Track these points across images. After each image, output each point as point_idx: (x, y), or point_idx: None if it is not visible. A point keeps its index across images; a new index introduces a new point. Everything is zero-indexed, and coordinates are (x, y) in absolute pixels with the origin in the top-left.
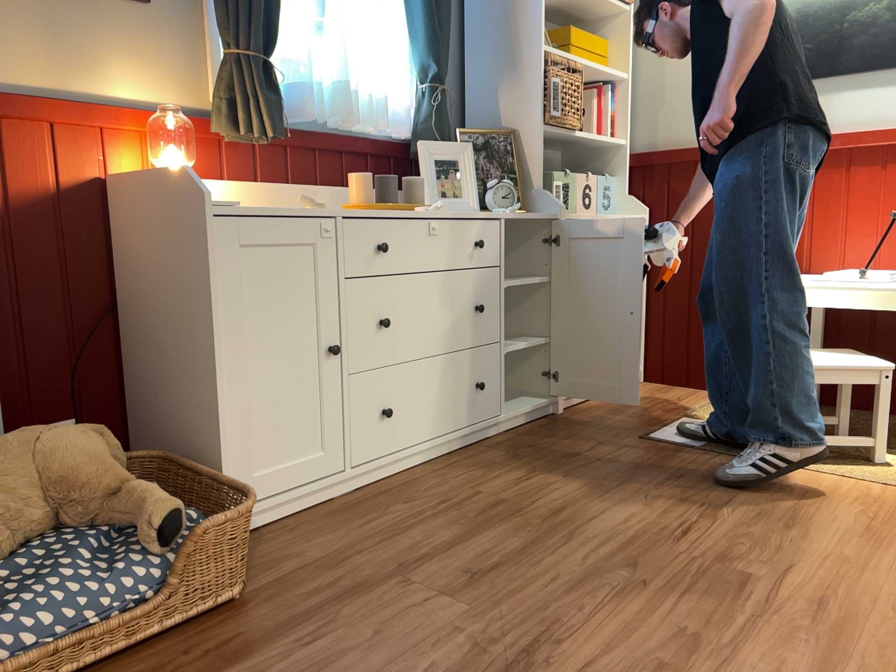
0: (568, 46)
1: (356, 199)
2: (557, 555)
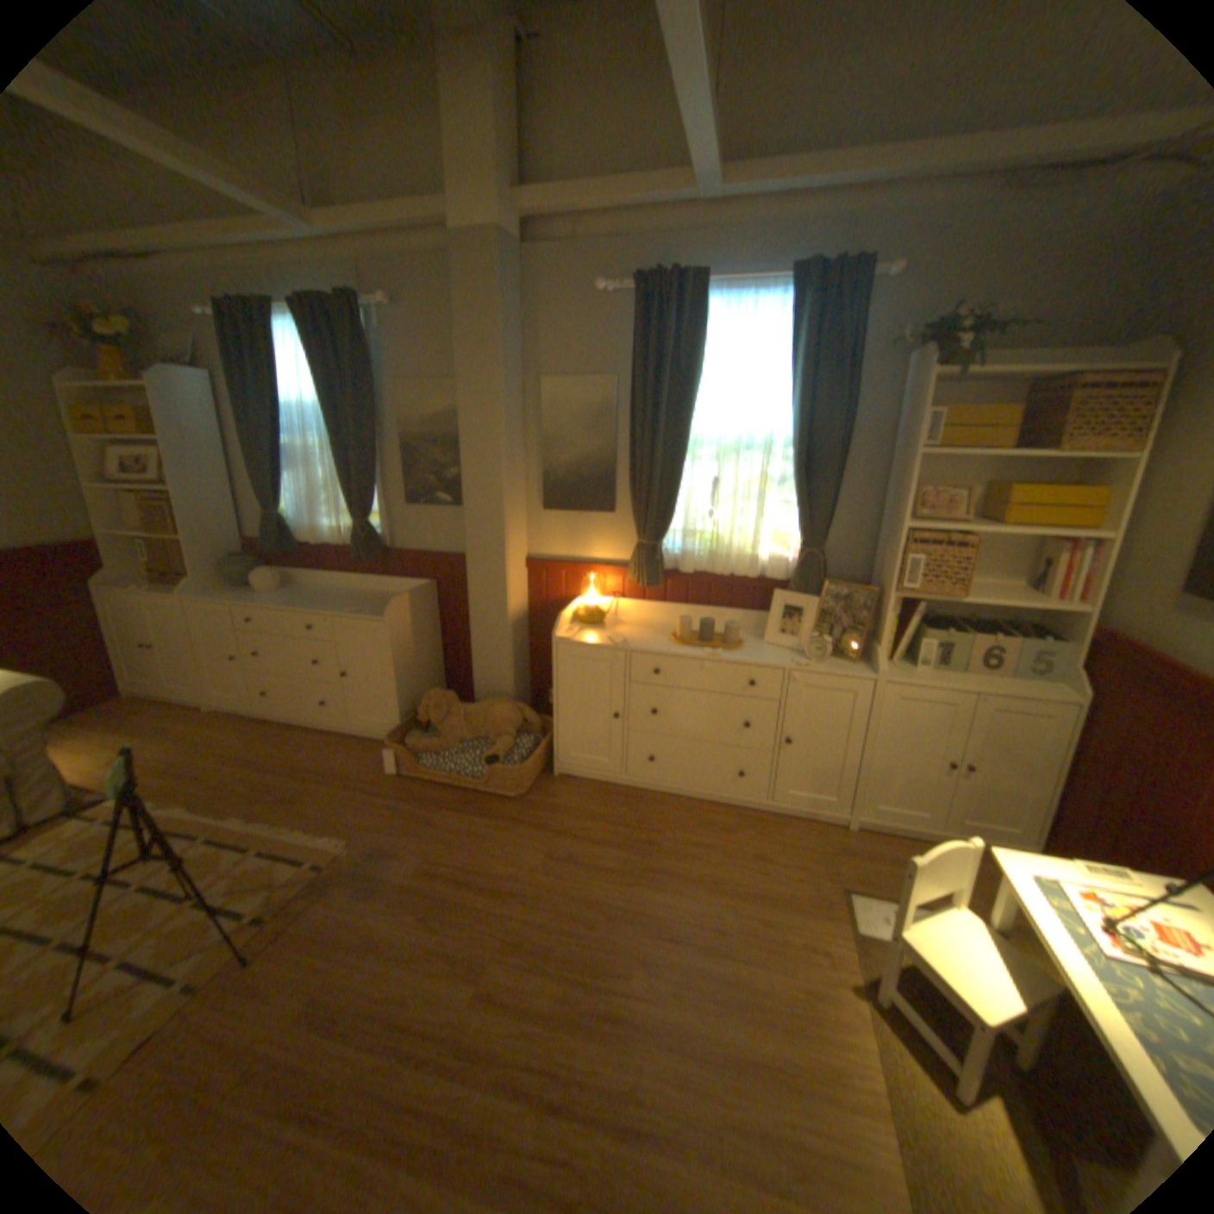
0: (1006, 505)
1: (678, 634)
2: (607, 886)
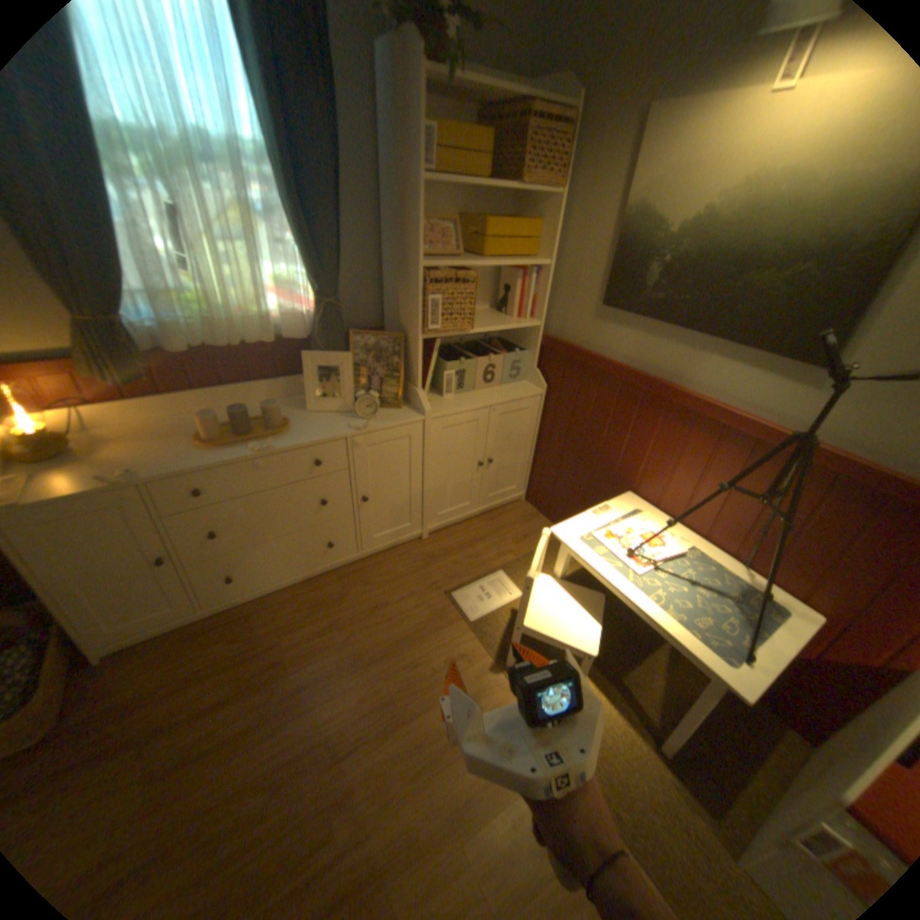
0: (483, 238)
1: (202, 435)
2: (248, 754)
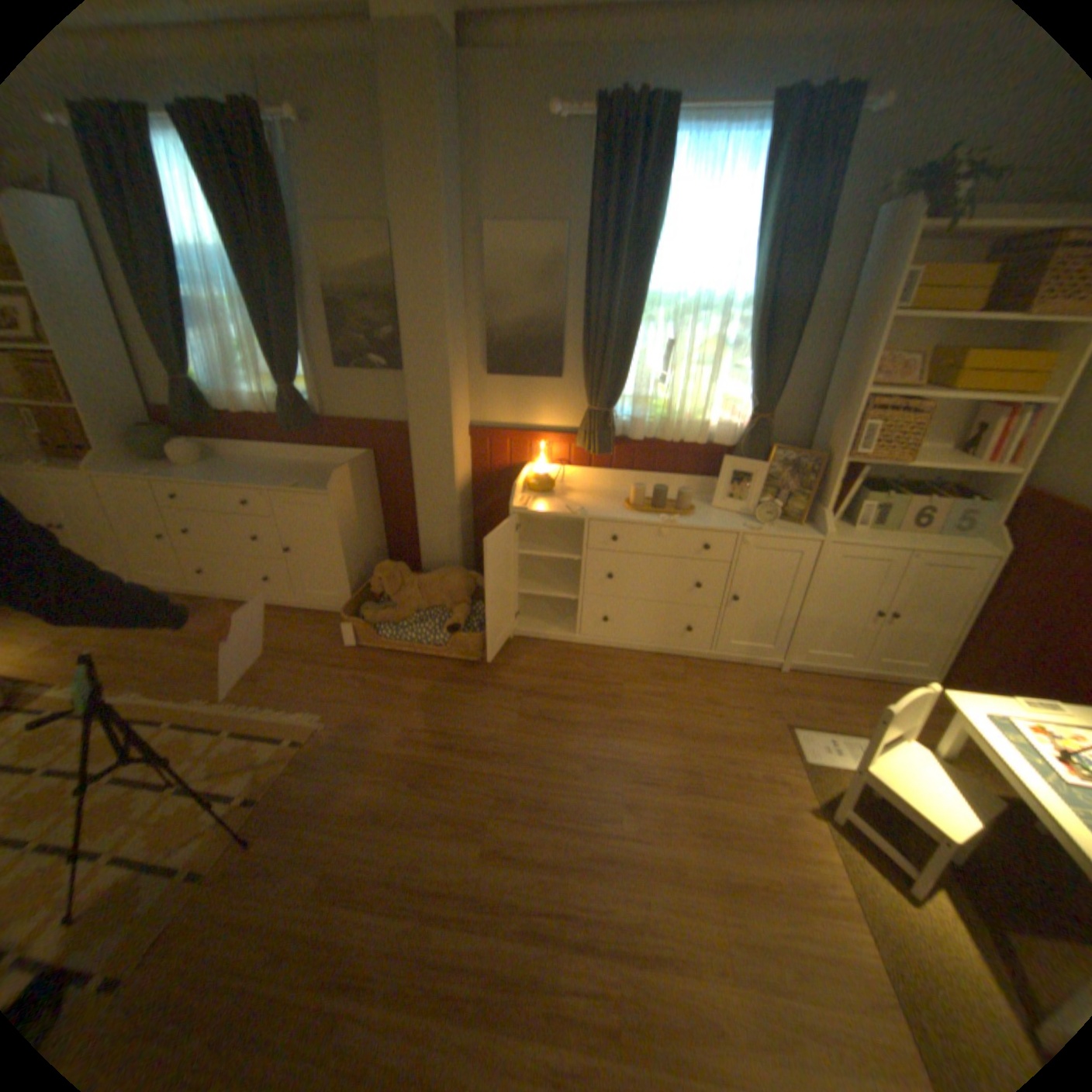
0: (958, 370)
1: (630, 501)
2: (581, 738)
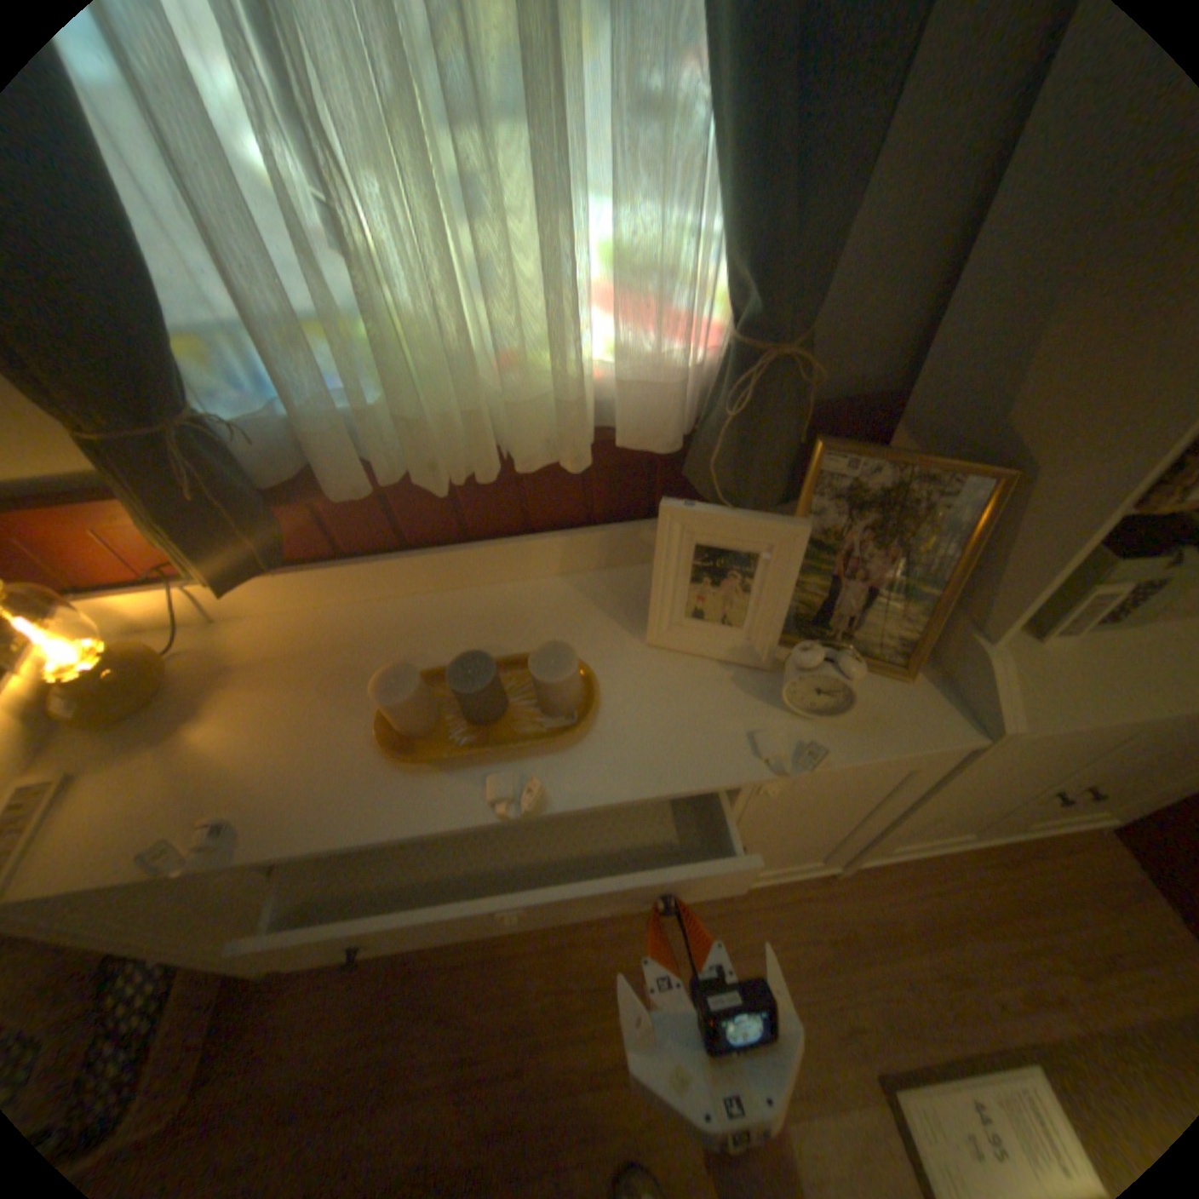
0: None
1: (396, 717)
2: None
